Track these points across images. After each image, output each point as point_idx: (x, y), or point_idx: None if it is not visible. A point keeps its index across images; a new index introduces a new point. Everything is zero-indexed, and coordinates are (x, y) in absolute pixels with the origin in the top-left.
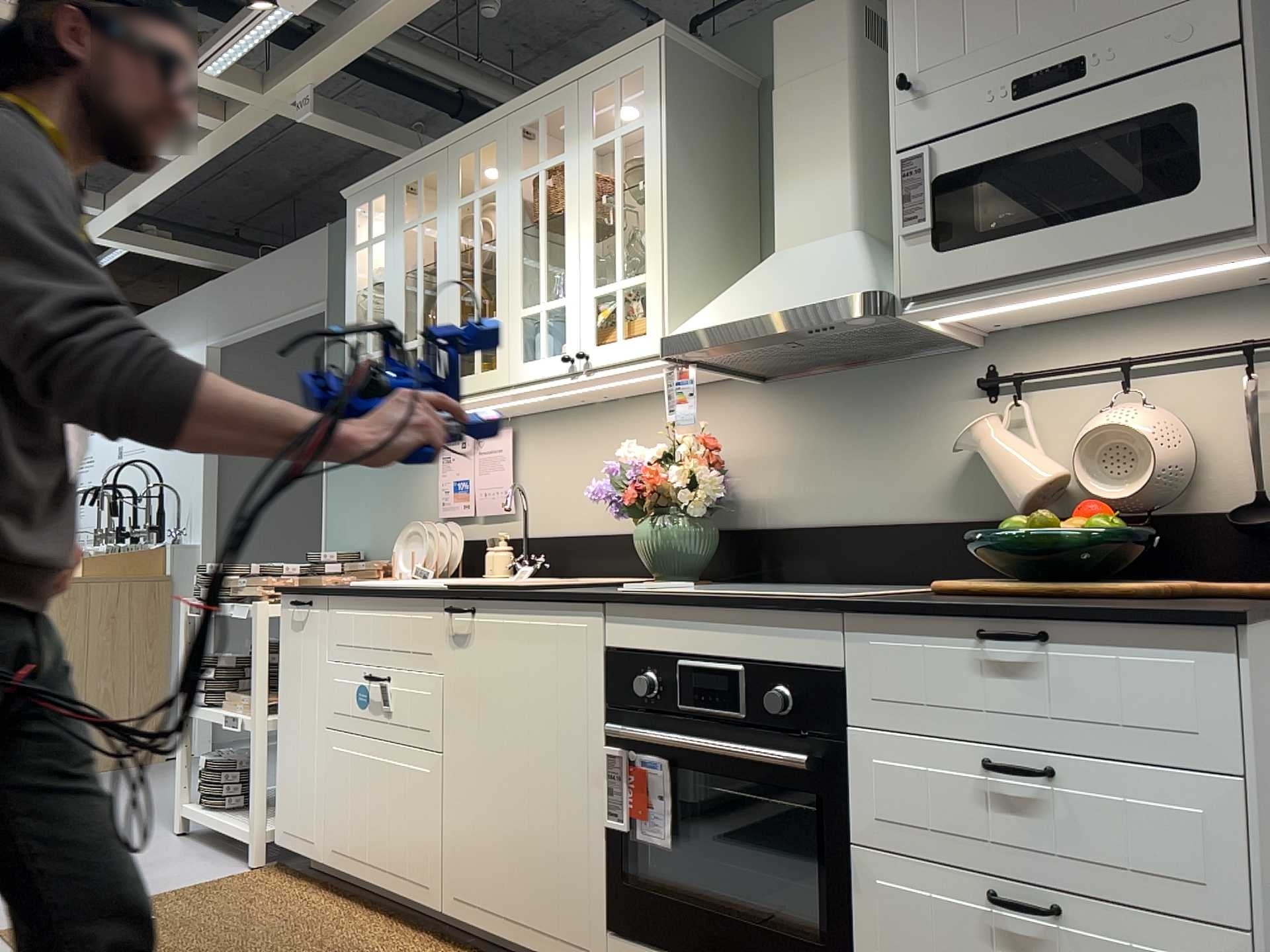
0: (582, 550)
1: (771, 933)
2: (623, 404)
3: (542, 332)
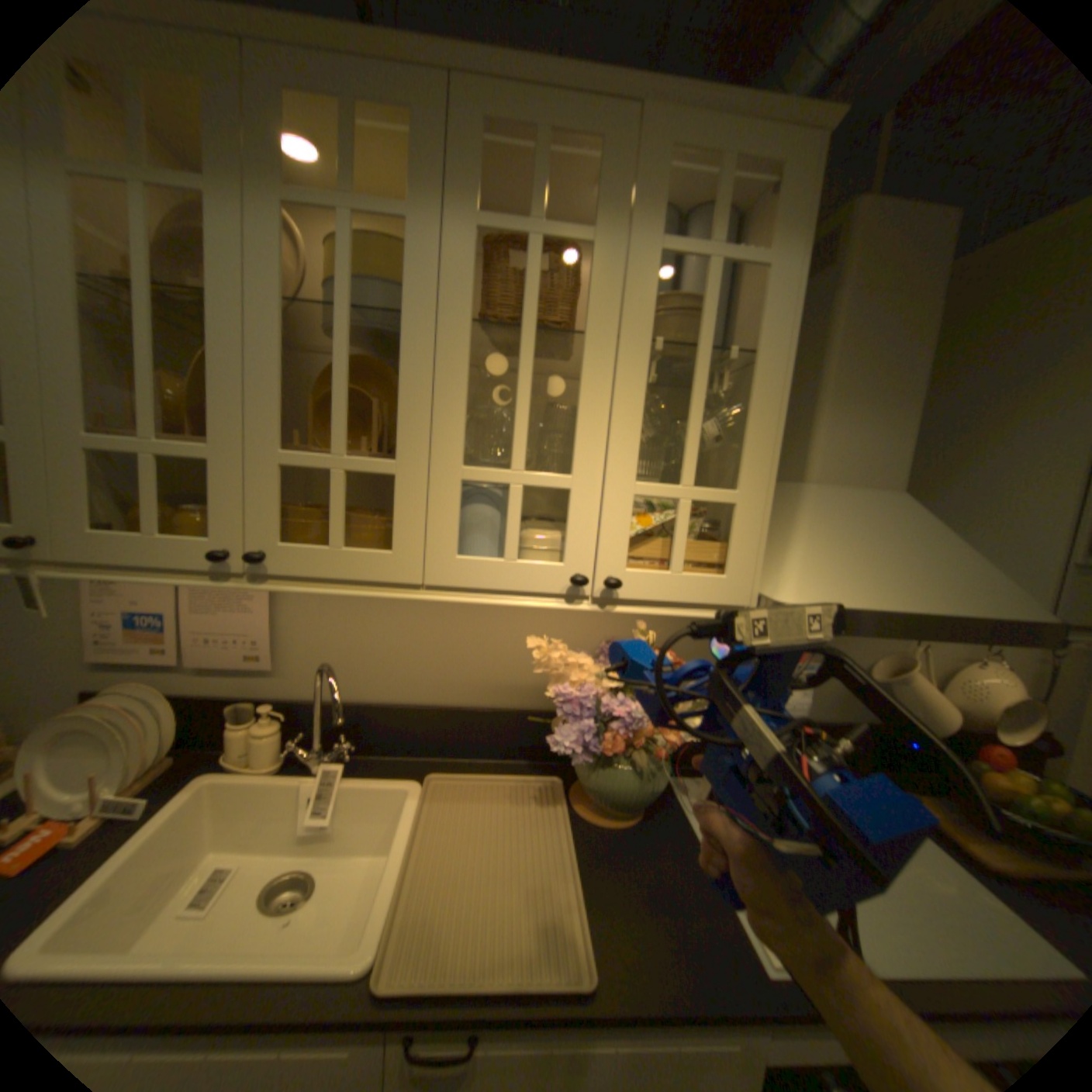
0: (405, 723)
1: None
2: None
3: (515, 520)
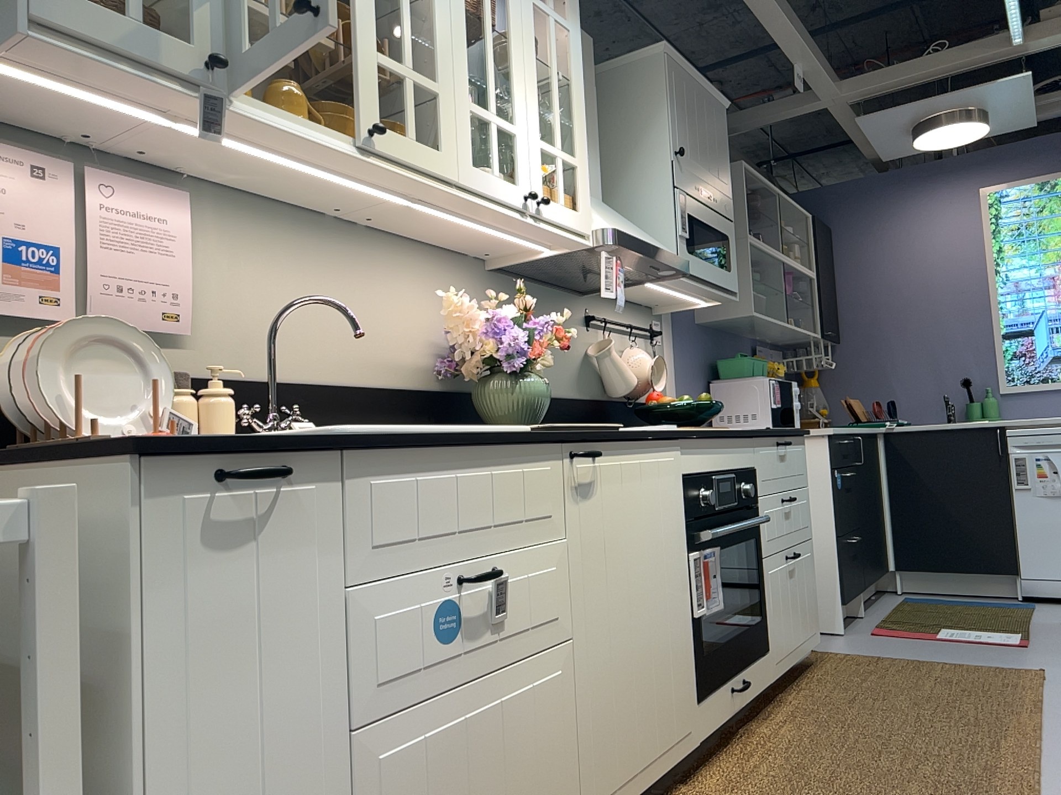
0: (321, 403)
1: (749, 629)
2: (365, 235)
3: (496, 148)
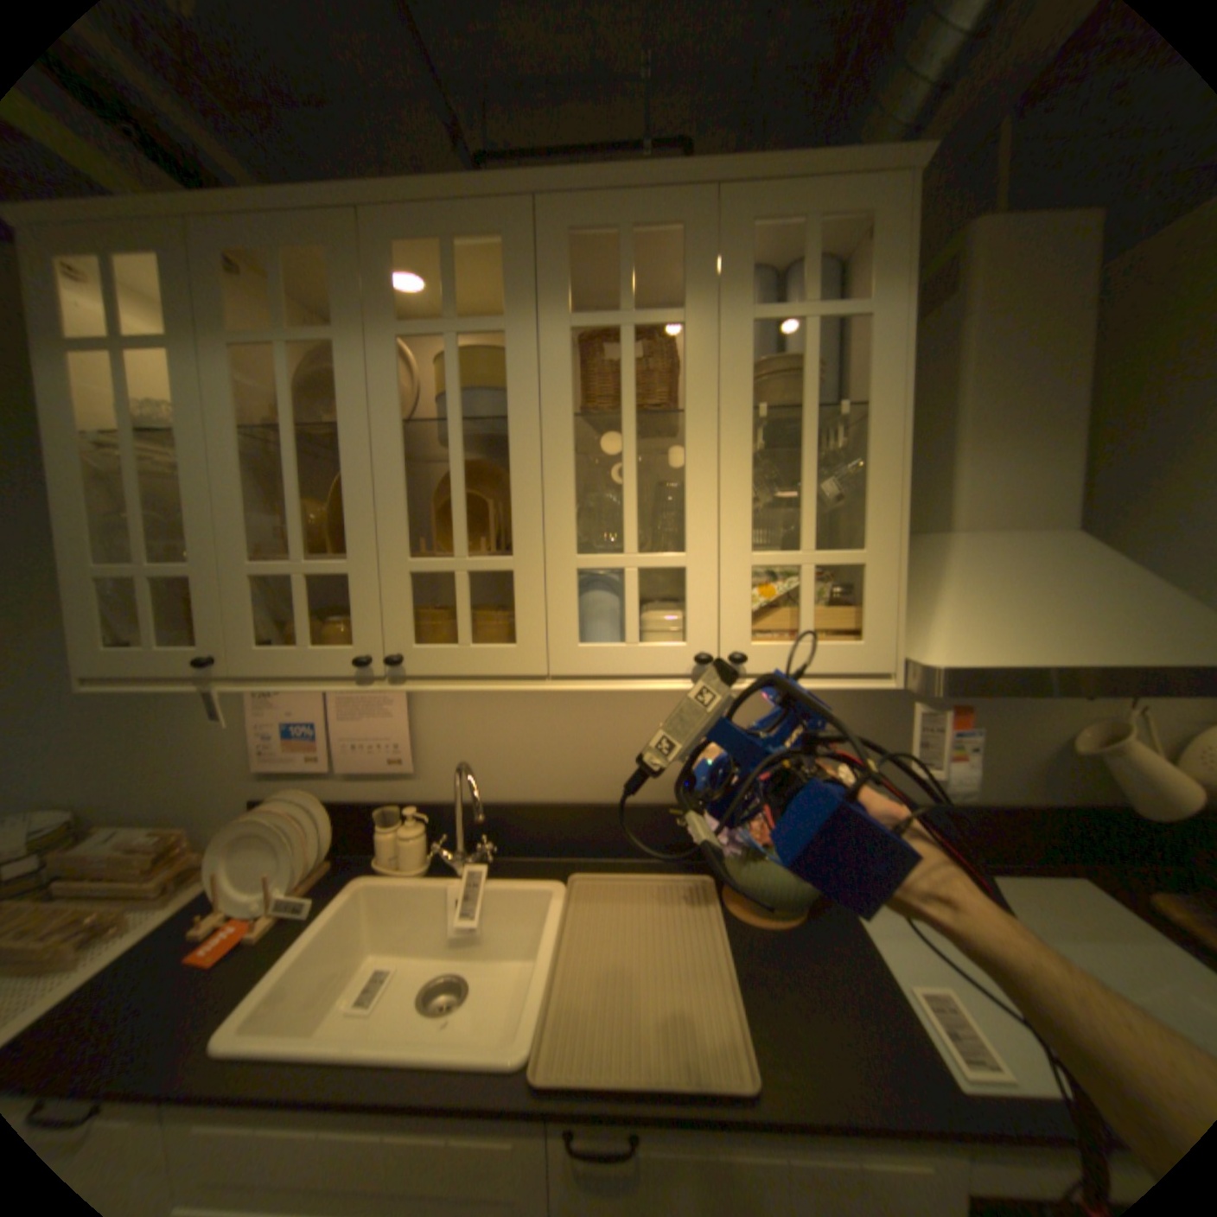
0: (544, 823)
1: None
2: None
3: (633, 604)
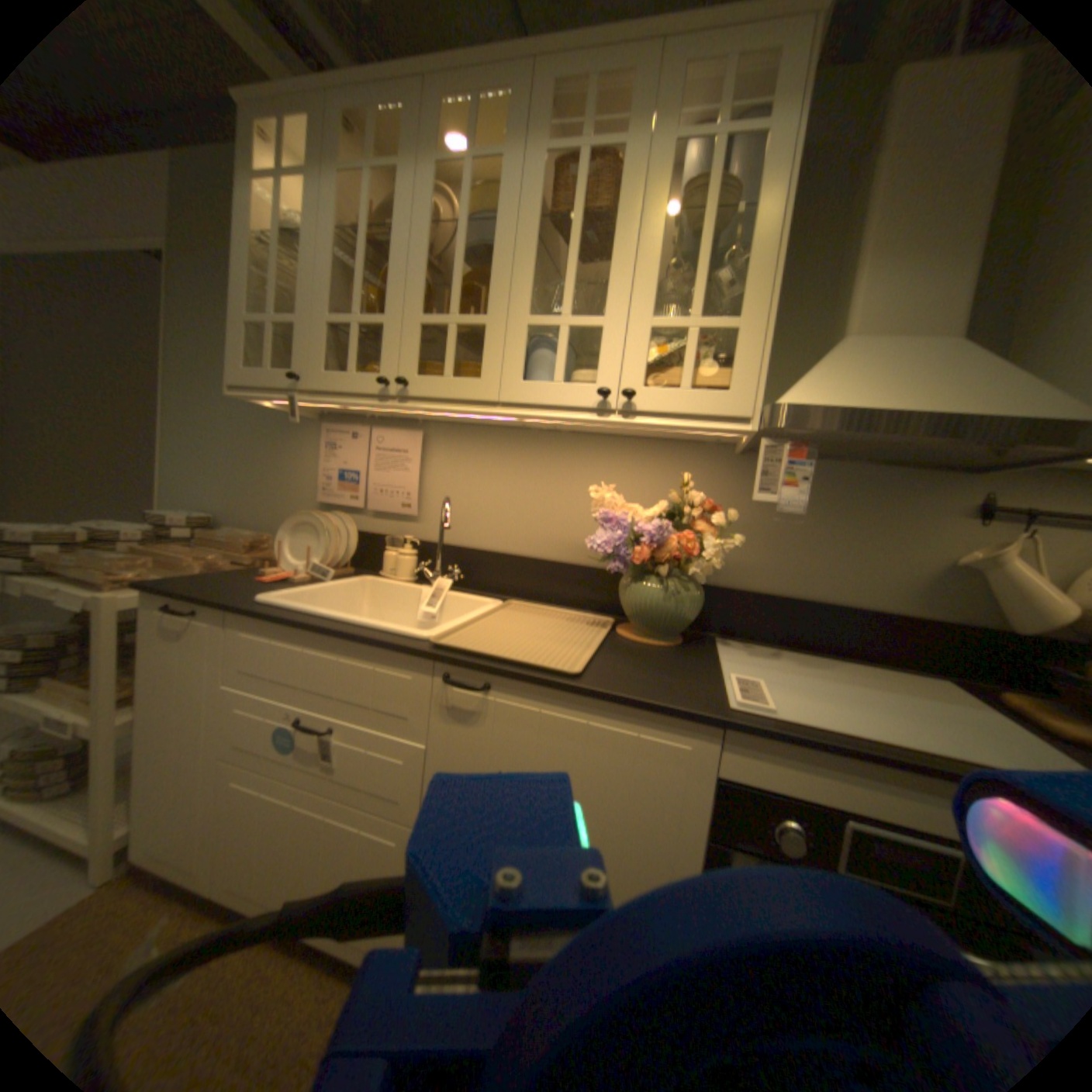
0: (501, 566)
1: None
2: (568, 439)
3: (563, 352)
